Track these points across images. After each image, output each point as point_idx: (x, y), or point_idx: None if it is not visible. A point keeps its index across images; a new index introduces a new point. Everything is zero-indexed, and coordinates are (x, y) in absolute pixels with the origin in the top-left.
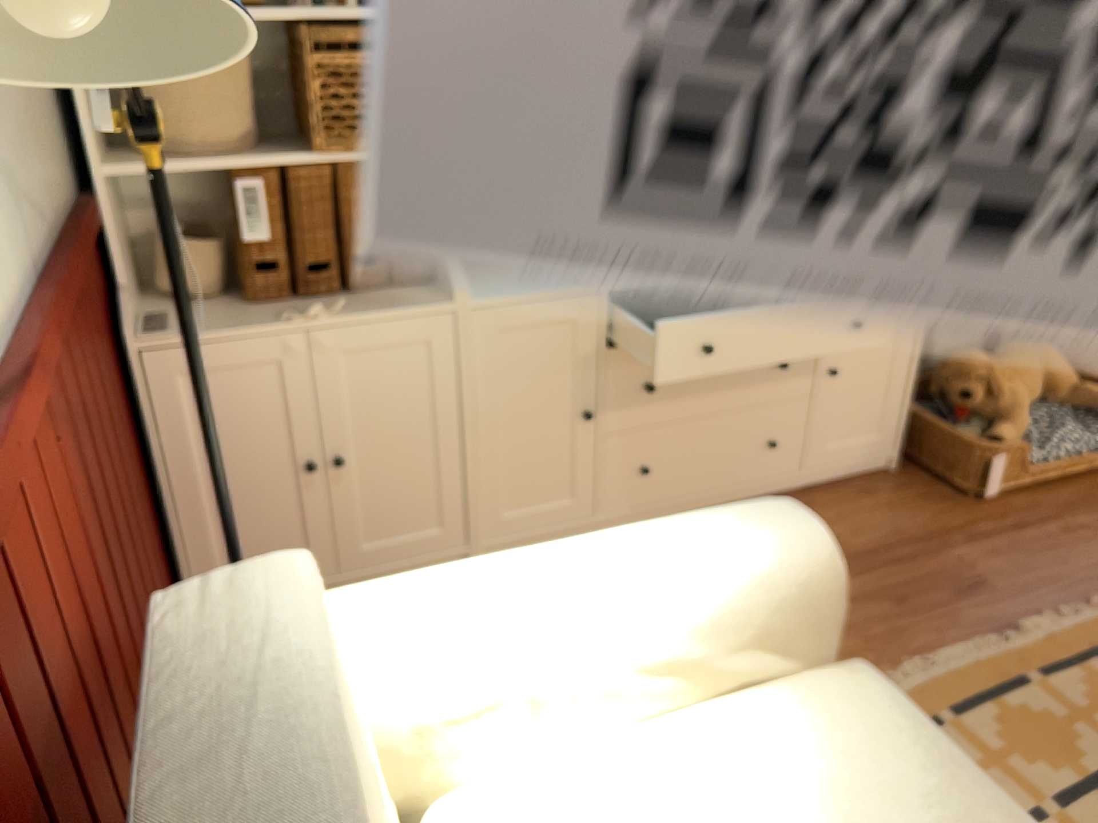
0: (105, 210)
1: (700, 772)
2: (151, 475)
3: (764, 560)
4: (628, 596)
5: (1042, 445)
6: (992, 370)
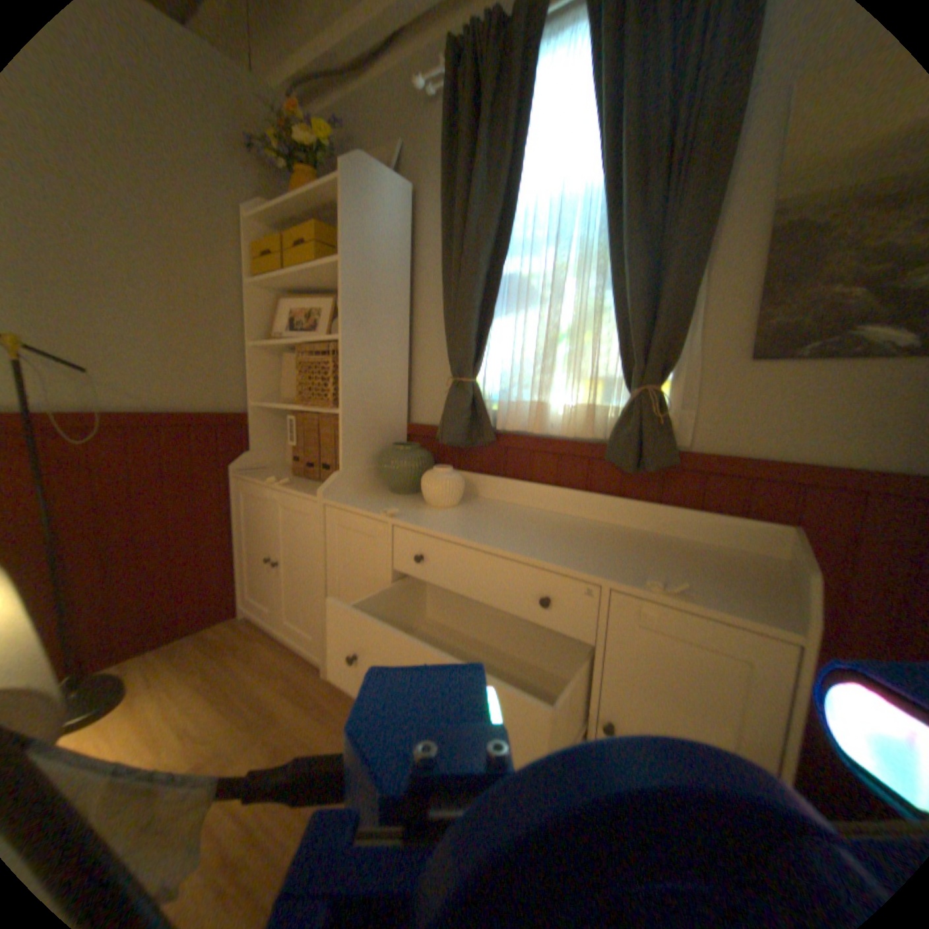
0: (251, 419)
1: None
2: (232, 534)
3: None
4: None
5: None
6: None
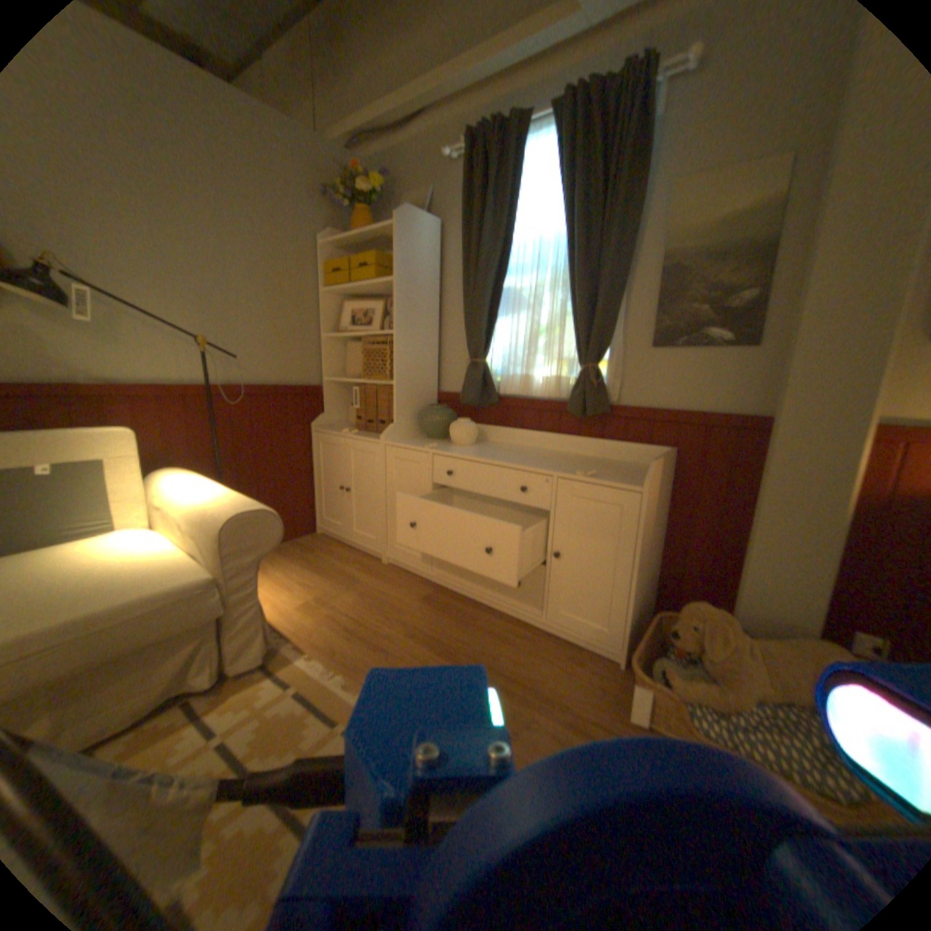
0: (324, 389)
1: (144, 554)
2: (312, 472)
3: (216, 510)
4: (192, 498)
5: (731, 726)
6: (709, 627)
